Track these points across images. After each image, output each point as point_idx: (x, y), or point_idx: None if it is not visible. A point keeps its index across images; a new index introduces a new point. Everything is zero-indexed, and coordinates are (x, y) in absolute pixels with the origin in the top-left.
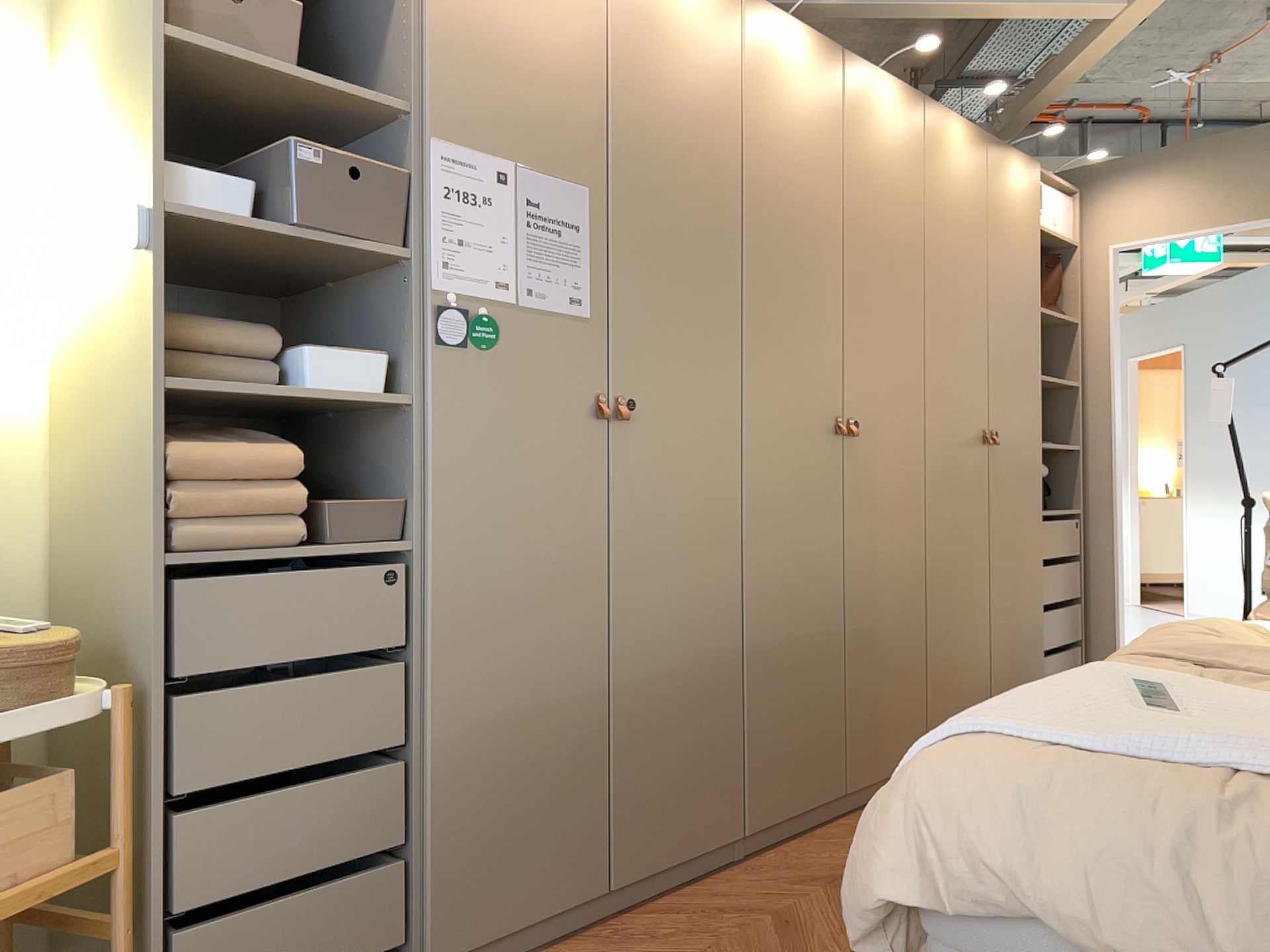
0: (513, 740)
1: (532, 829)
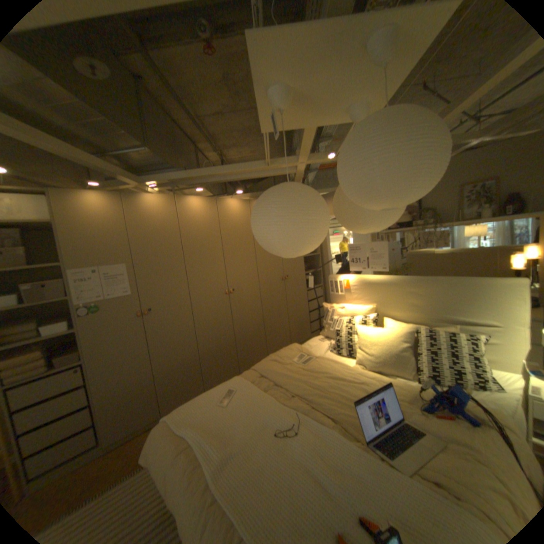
0: (122, 395)
1: (132, 412)
